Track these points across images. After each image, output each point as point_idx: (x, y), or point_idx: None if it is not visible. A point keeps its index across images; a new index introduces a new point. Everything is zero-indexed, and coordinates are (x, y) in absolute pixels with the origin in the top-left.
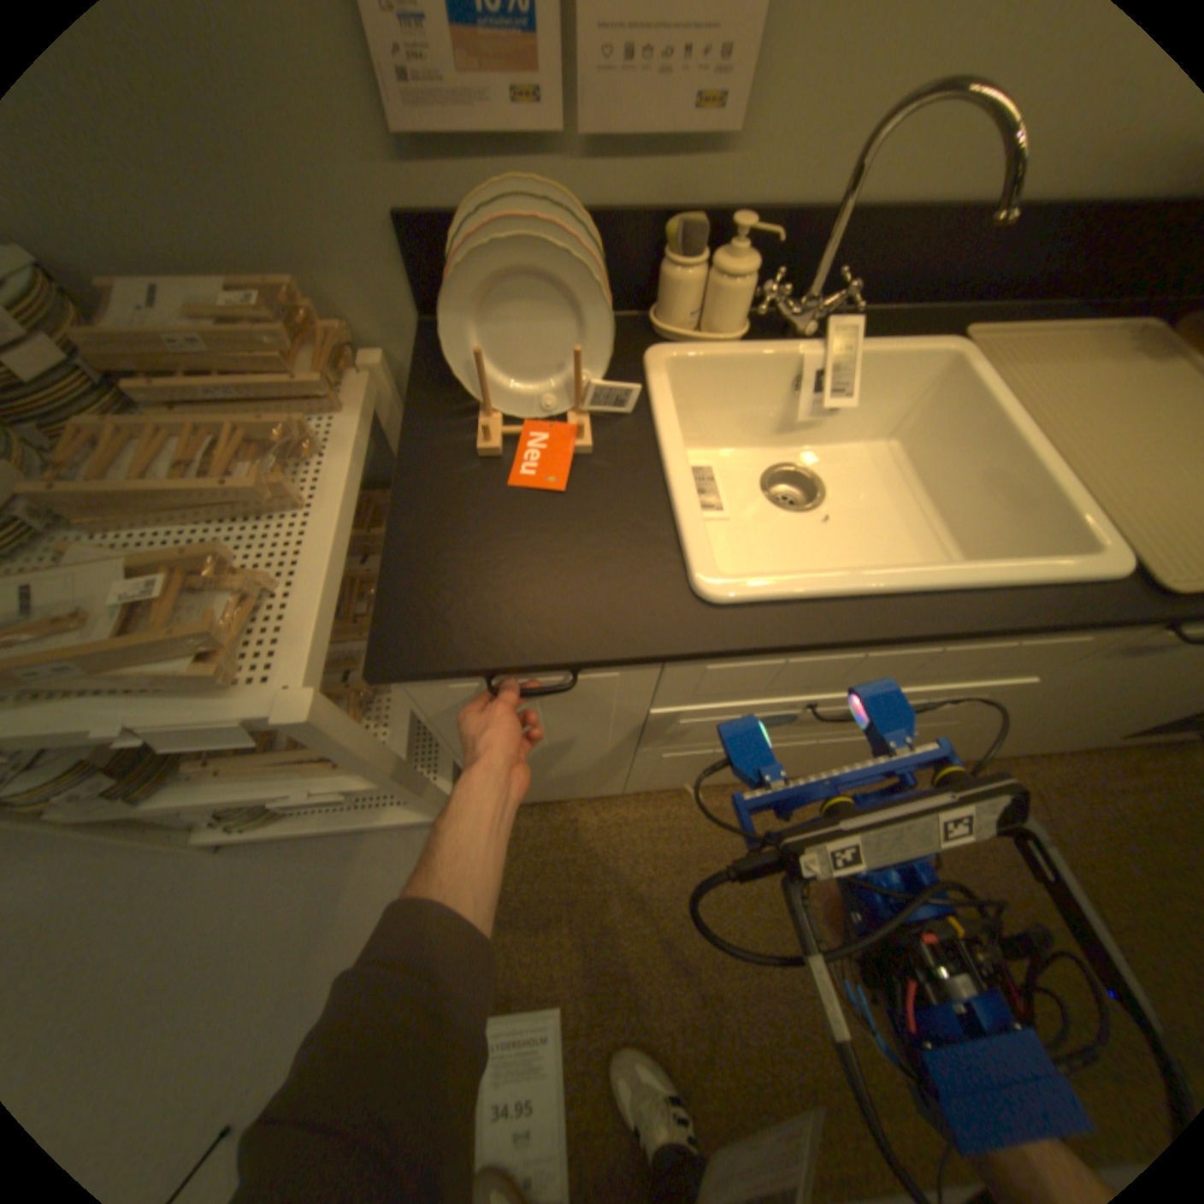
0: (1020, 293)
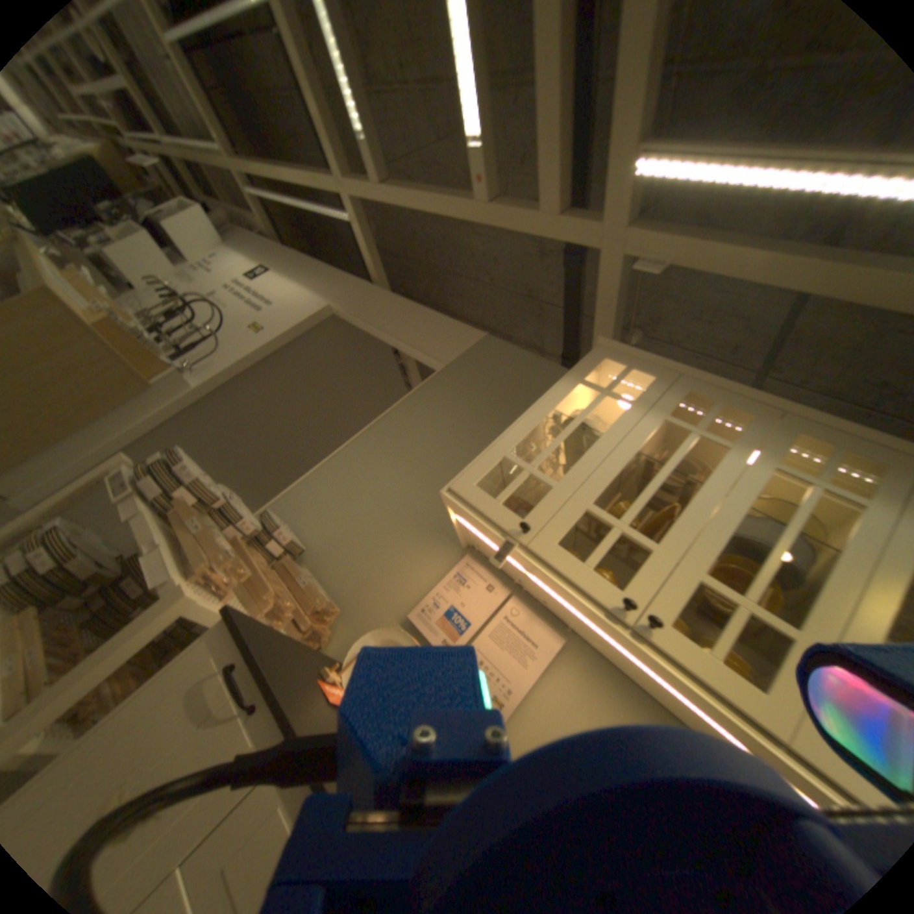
0: None
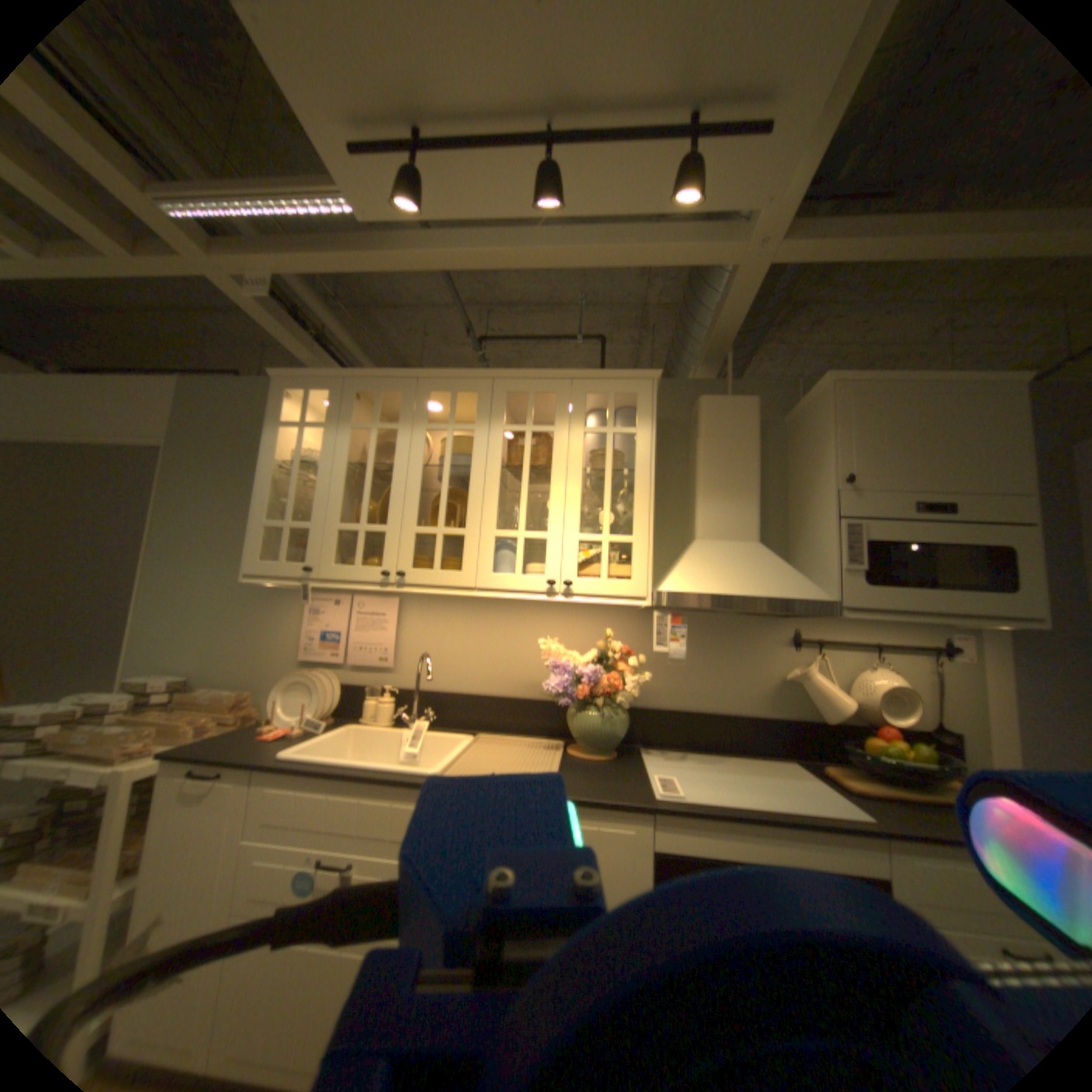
0: (515, 732)
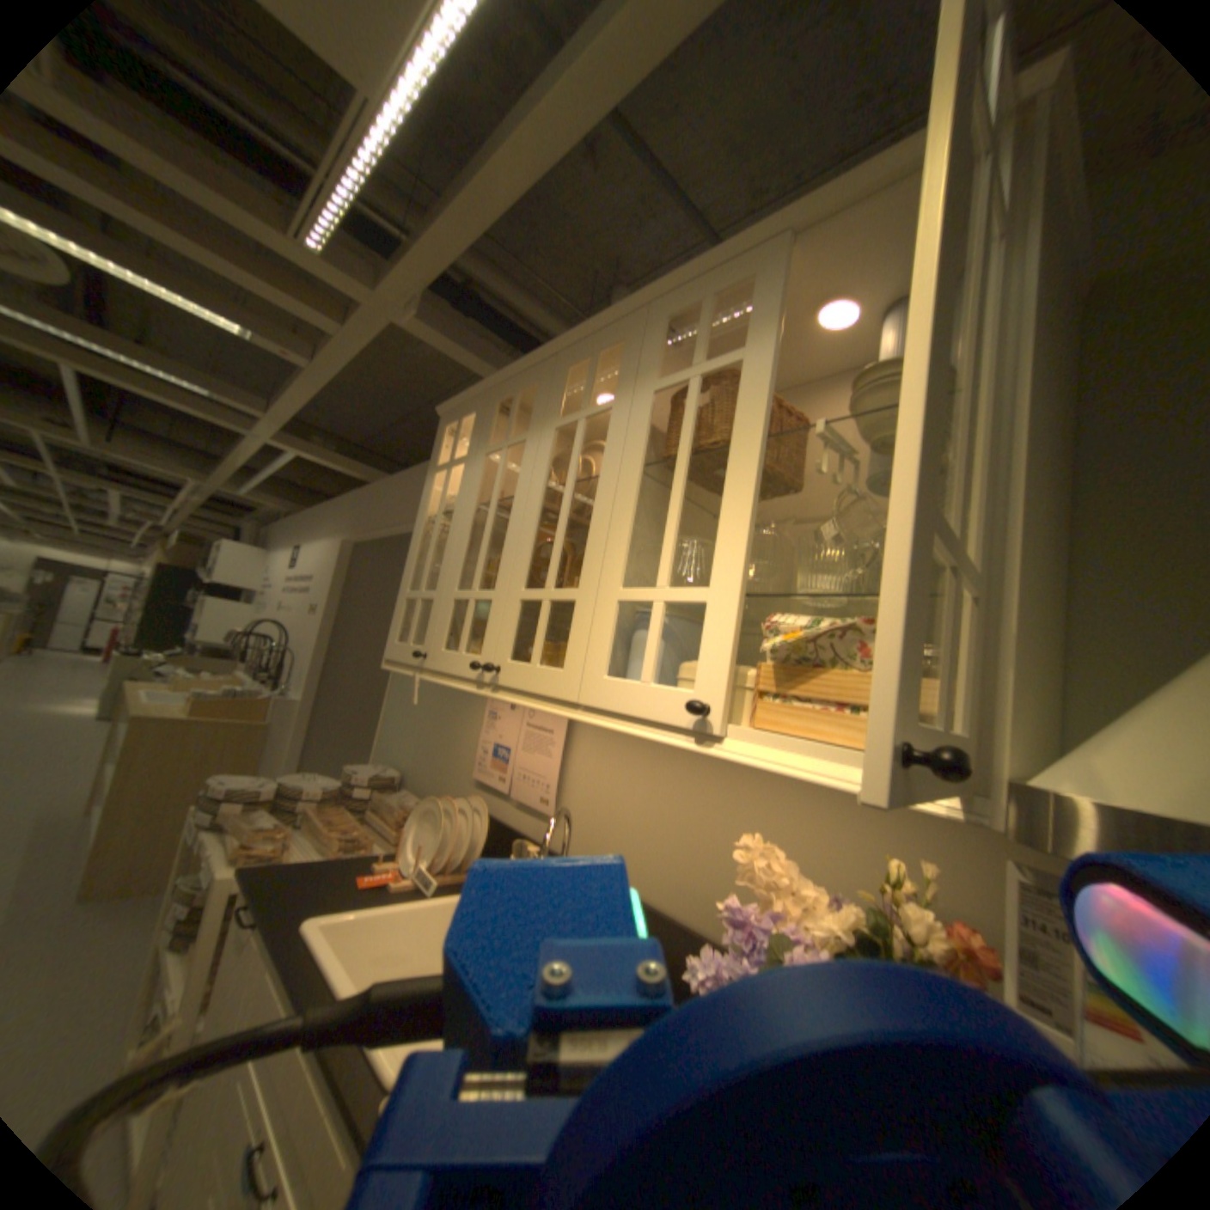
0: None
